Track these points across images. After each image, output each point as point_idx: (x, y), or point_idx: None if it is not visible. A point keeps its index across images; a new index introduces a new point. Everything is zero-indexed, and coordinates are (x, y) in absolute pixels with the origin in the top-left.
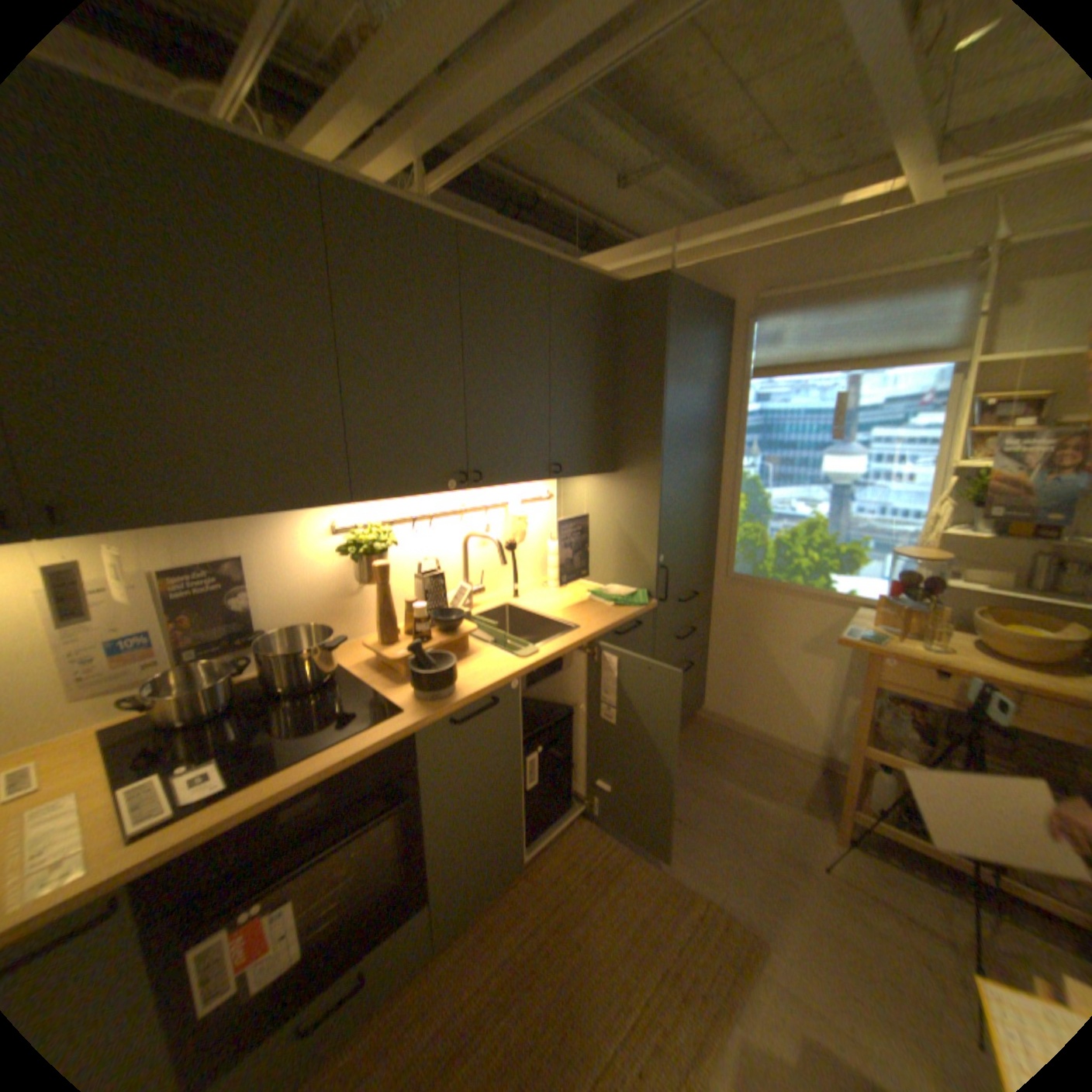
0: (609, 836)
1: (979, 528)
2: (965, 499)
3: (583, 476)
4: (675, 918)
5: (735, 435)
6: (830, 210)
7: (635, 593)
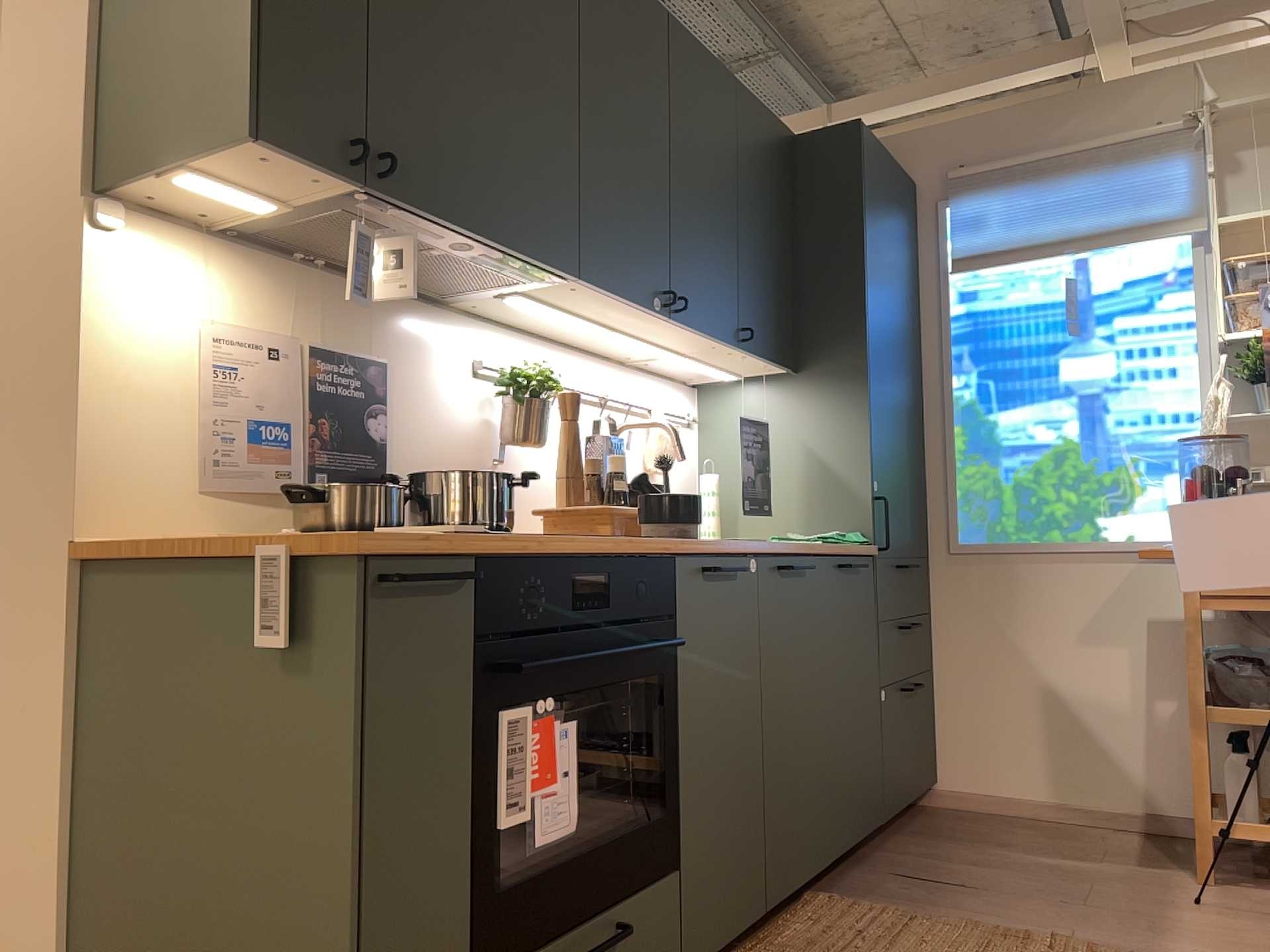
0: (865, 902)
1: (1261, 410)
2: (1236, 389)
3: (766, 362)
4: (1012, 950)
5: (936, 348)
6: (1013, 91)
7: (846, 535)
